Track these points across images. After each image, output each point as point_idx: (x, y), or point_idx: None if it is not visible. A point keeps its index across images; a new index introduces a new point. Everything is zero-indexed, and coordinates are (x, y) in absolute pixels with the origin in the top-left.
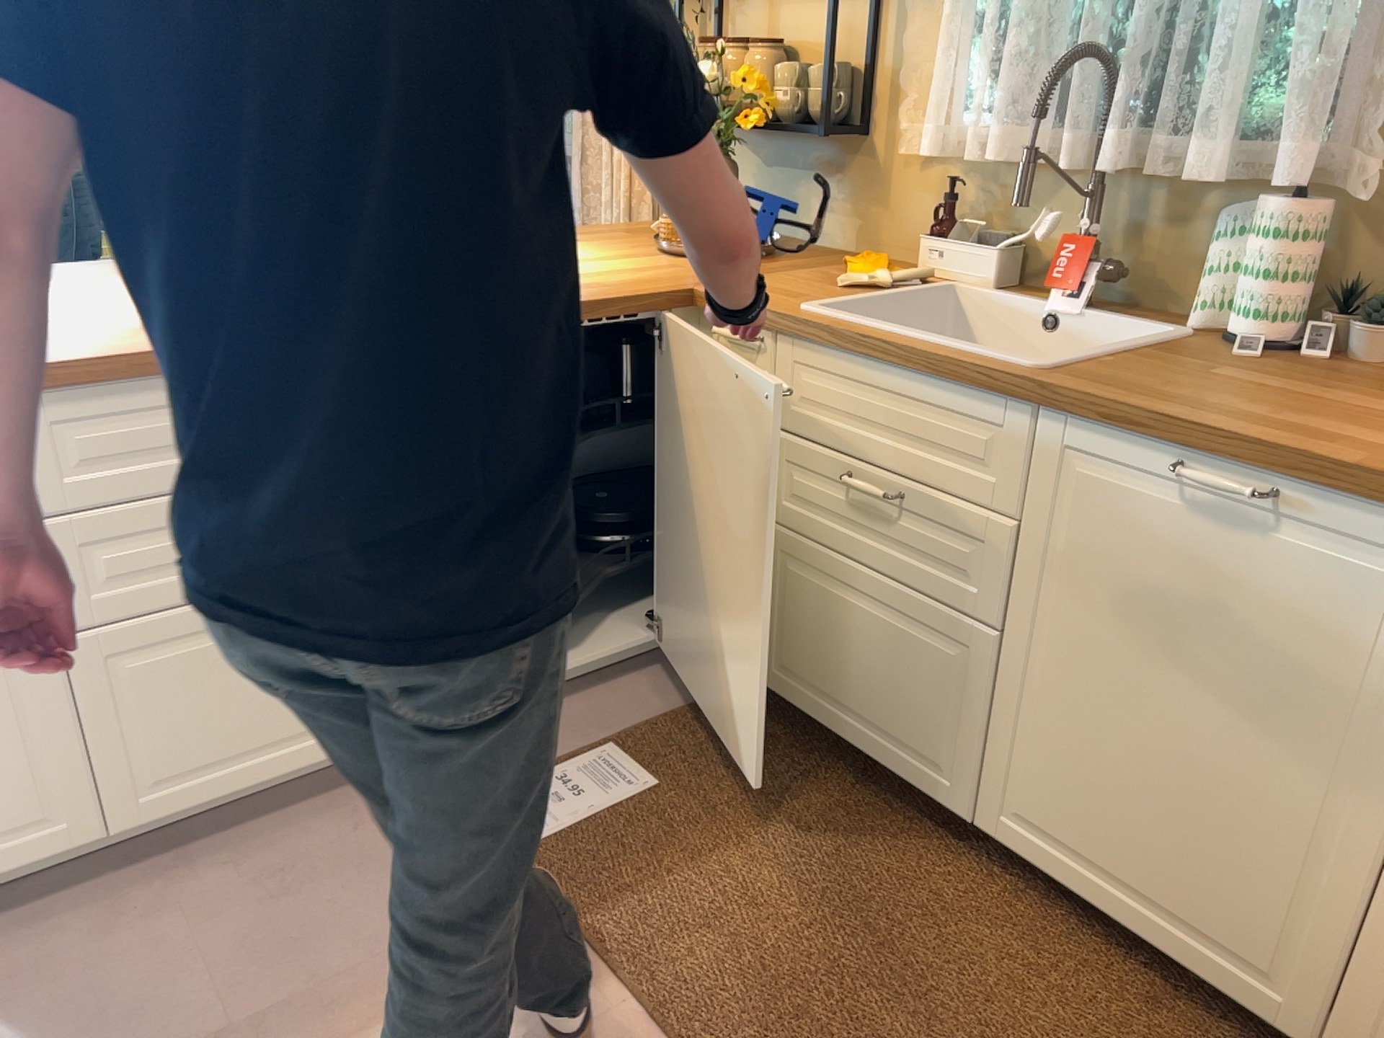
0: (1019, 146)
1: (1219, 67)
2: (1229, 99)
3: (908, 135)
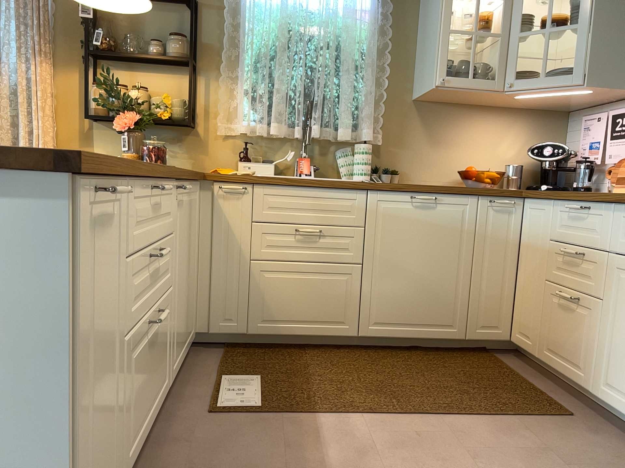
0: (282, 129)
1: (345, 108)
2: (350, 116)
3: (222, 126)
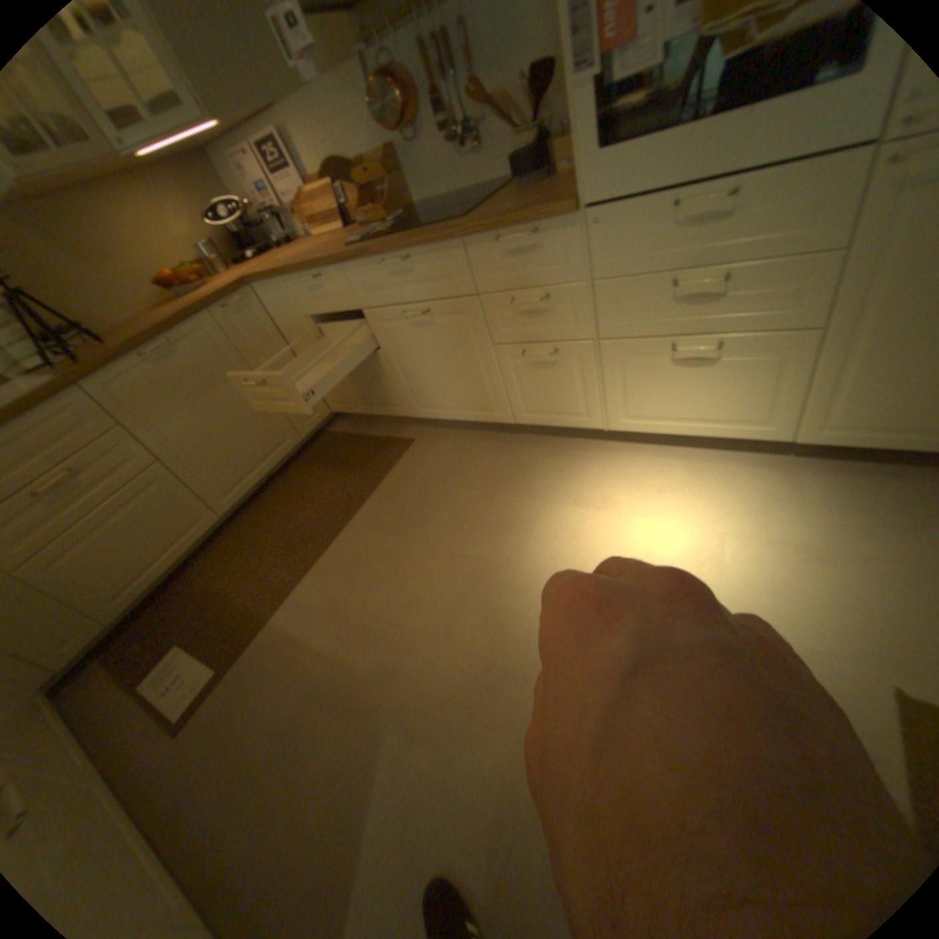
0: None
1: None
2: None
3: None
